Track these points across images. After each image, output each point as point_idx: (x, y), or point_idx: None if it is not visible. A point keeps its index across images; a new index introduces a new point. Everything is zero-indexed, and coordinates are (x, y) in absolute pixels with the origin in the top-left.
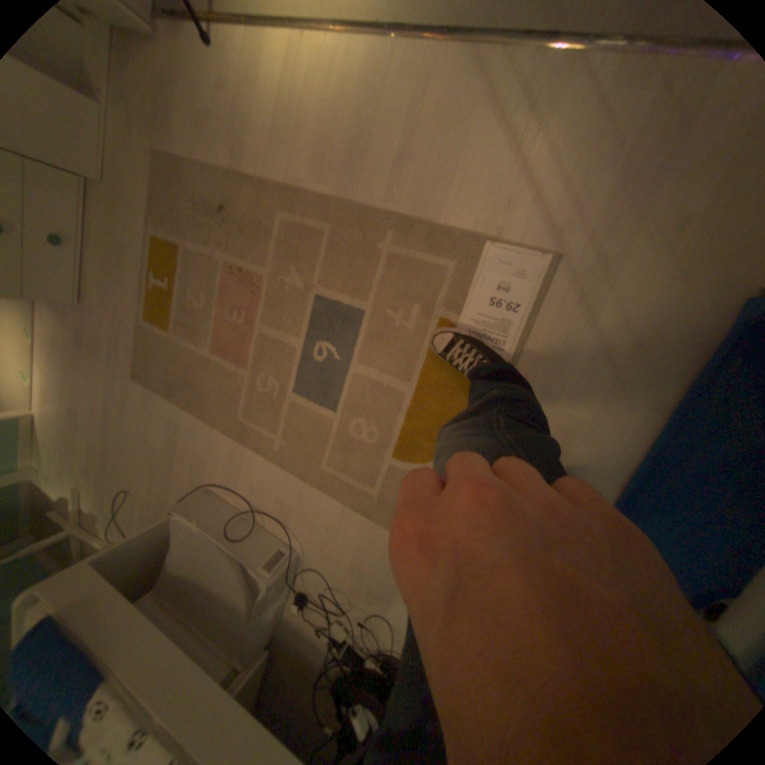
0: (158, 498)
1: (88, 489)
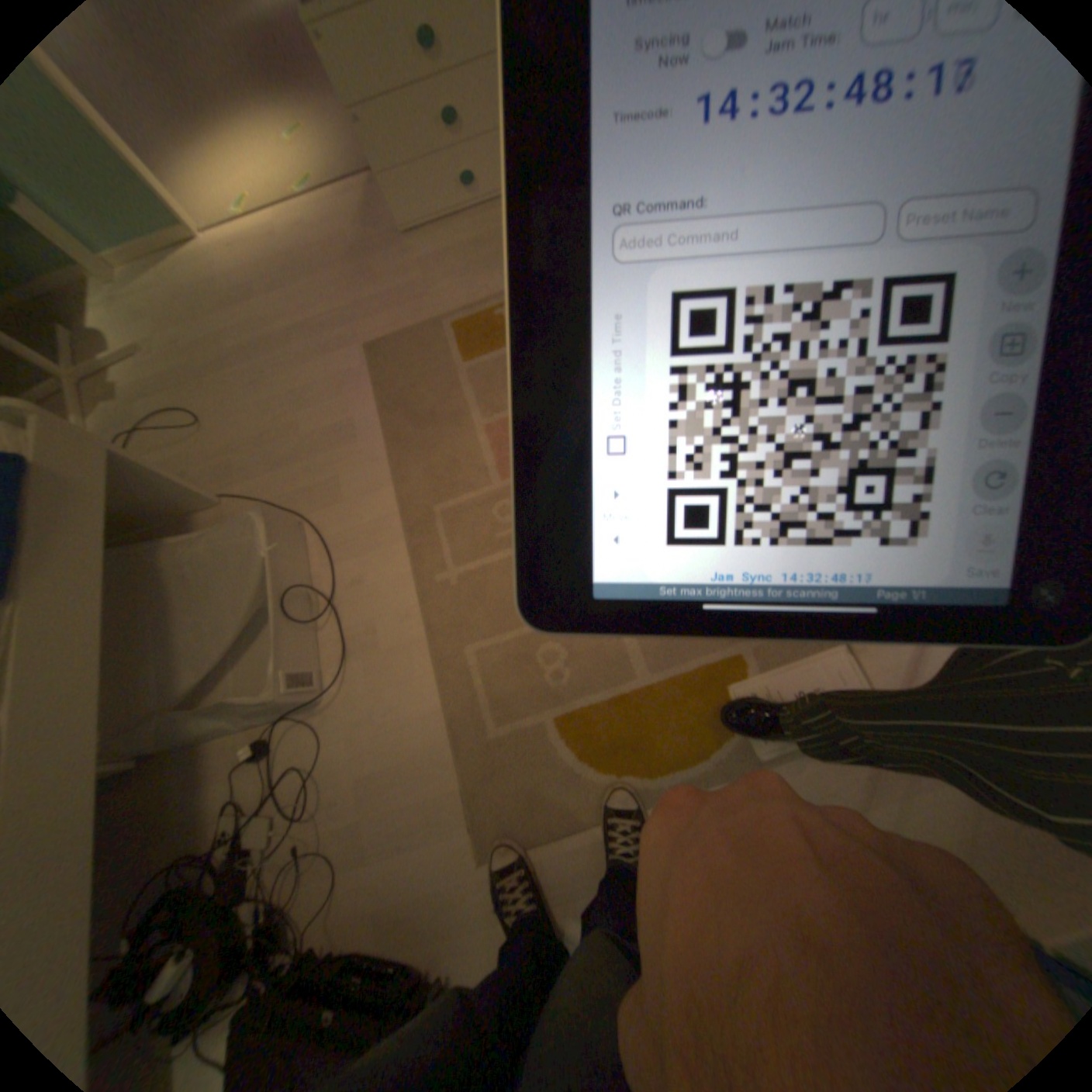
0: (225, 470)
1: (148, 366)
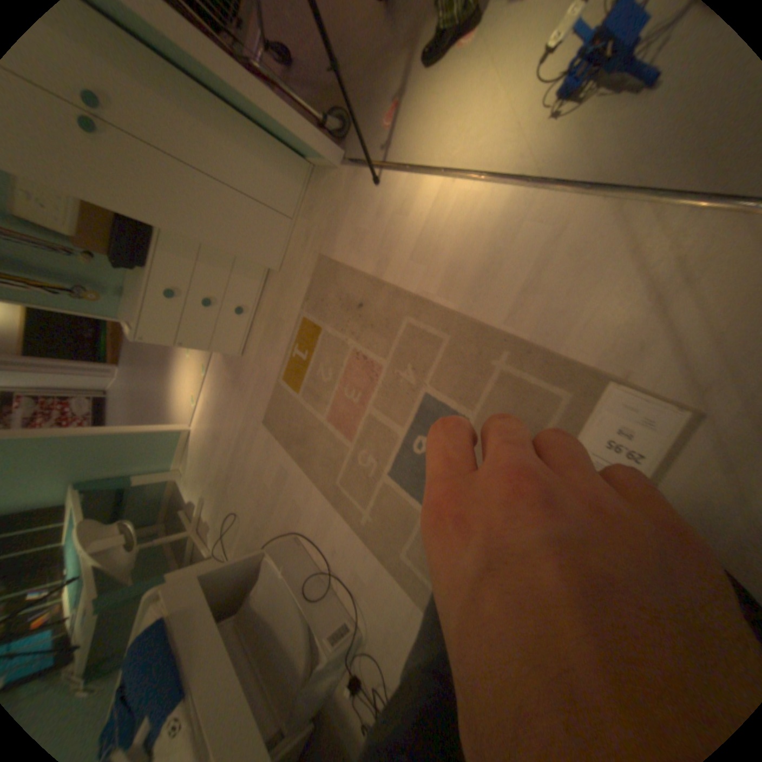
0: (256, 529)
1: (208, 501)
